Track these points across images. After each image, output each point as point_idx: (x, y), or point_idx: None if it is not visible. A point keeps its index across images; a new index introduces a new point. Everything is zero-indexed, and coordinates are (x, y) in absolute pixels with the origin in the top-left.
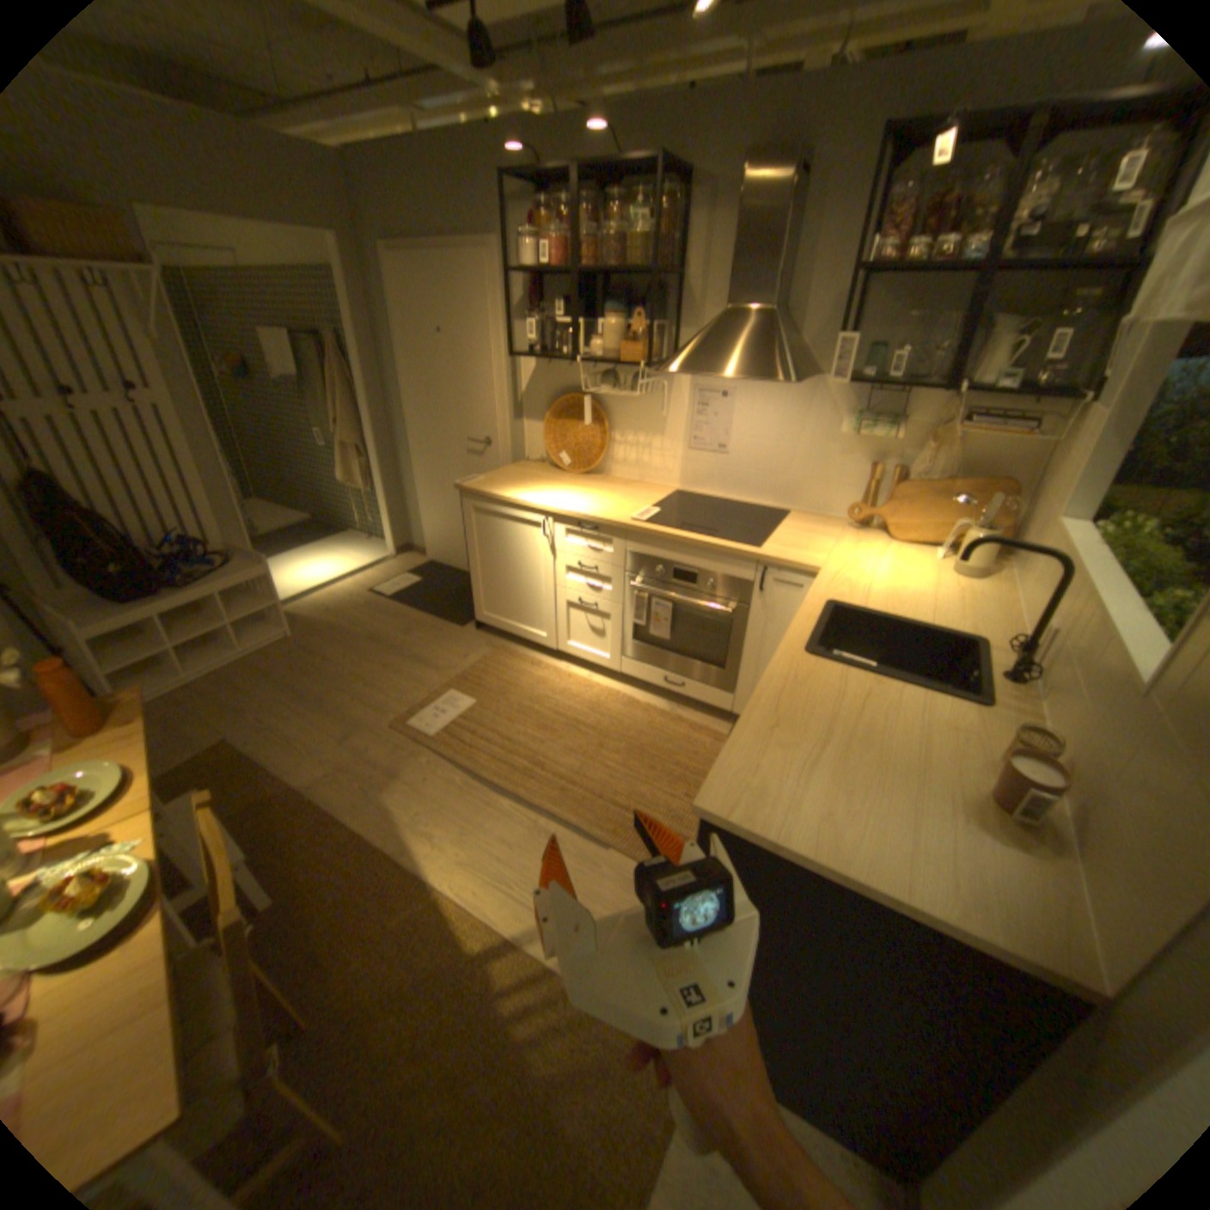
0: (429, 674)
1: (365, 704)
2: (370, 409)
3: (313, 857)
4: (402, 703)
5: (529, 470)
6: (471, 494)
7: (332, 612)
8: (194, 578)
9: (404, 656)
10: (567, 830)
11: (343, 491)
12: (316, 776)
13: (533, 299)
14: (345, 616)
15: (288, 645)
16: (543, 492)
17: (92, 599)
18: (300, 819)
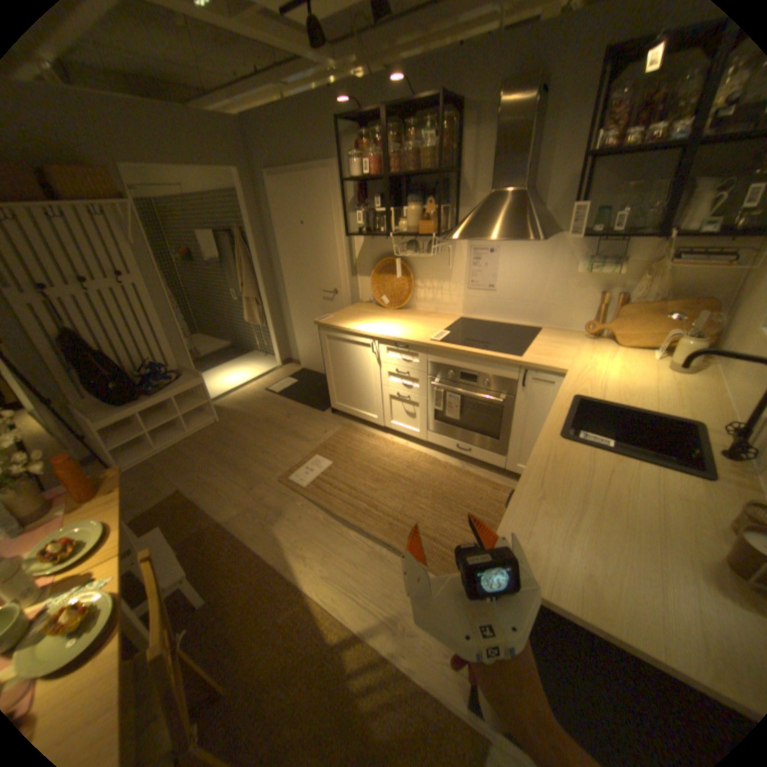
0: (302, 444)
1: (262, 465)
2: (262, 275)
3: (229, 571)
4: (285, 464)
5: (361, 309)
6: (324, 327)
7: (243, 404)
8: (159, 388)
9: (287, 432)
10: (393, 554)
11: (249, 326)
12: (232, 514)
13: (360, 197)
14: (251, 406)
15: (217, 426)
16: (371, 323)
17: (101, 404)
18: (222, 544)
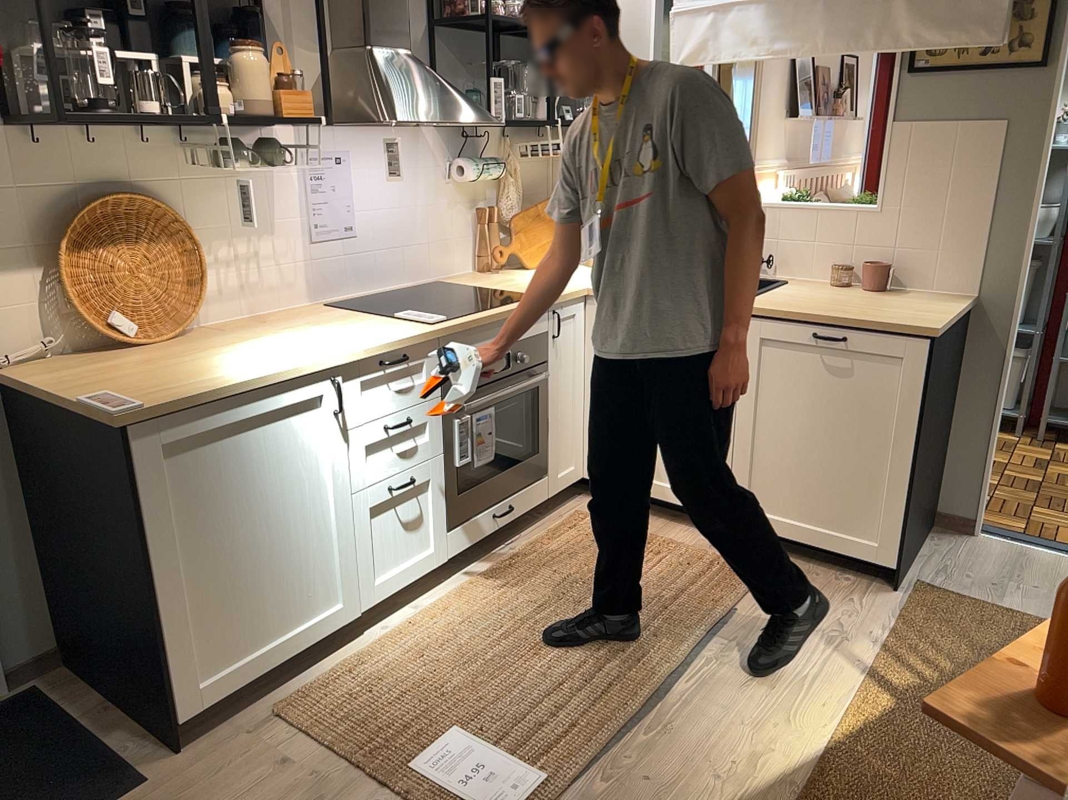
0: None
1: None
2: None
3: None
4: None
5: (82, 368)
6: (157, 417)
7: None
8: None
9: None
10: (718, 635)
11: None
12: None
13: None
14: None
15: None
16: (253, 358)
17: None
18: None
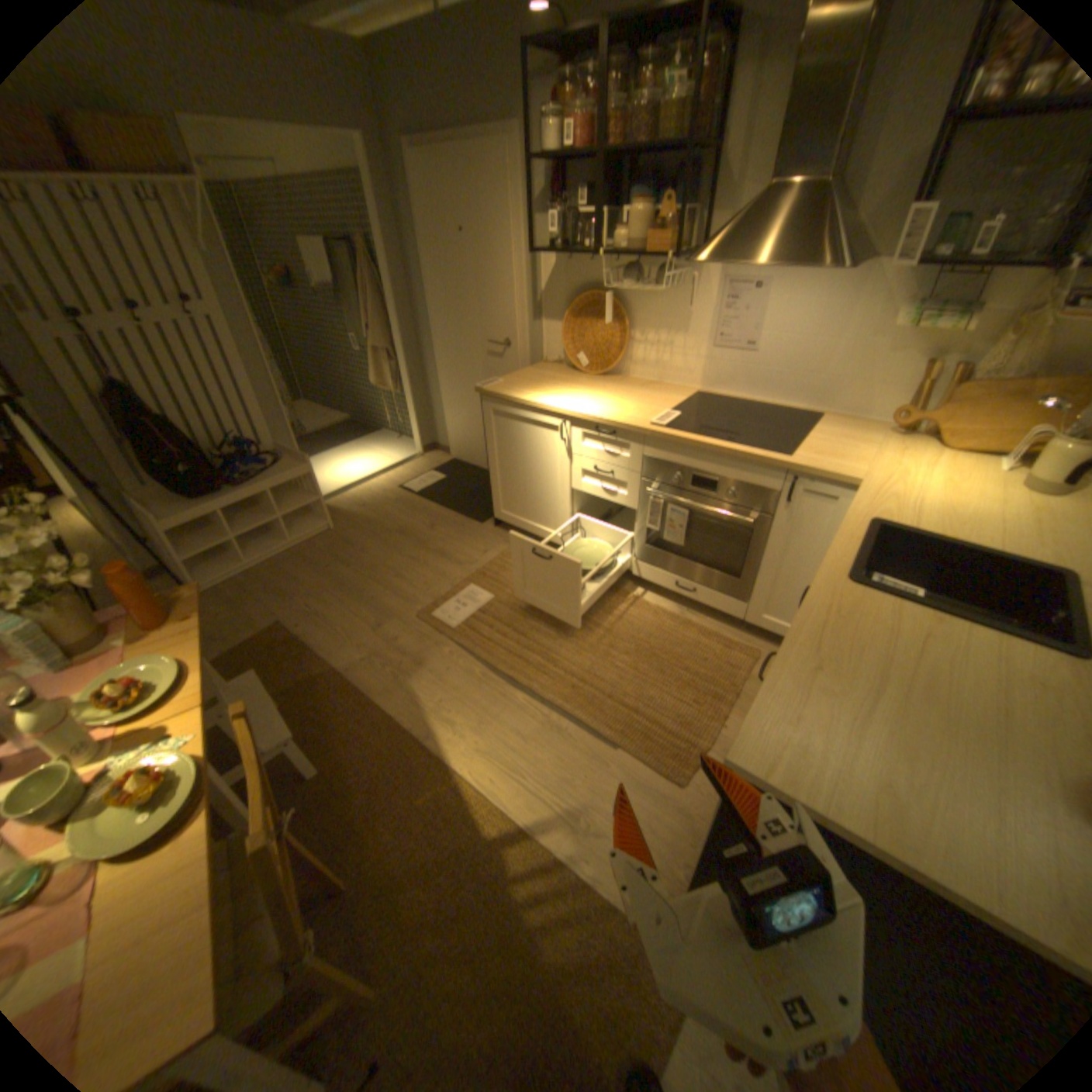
0: (453, 568)
1: (396, 594)
2: (398, 313)
3: (351, 733)
4: (428, 594)
5: (547, 372)
6: (491, 396)
7: (368, 506)
8: (250, 475)
9: (430, 549)
10: (577, 727)
11: (377, 393)
12: (355, 658)
13: (555, 188)
14: (379, 510)
15: (331, 536)
16: (561, 394)
17: (169, 494)
18: (341, 697)
